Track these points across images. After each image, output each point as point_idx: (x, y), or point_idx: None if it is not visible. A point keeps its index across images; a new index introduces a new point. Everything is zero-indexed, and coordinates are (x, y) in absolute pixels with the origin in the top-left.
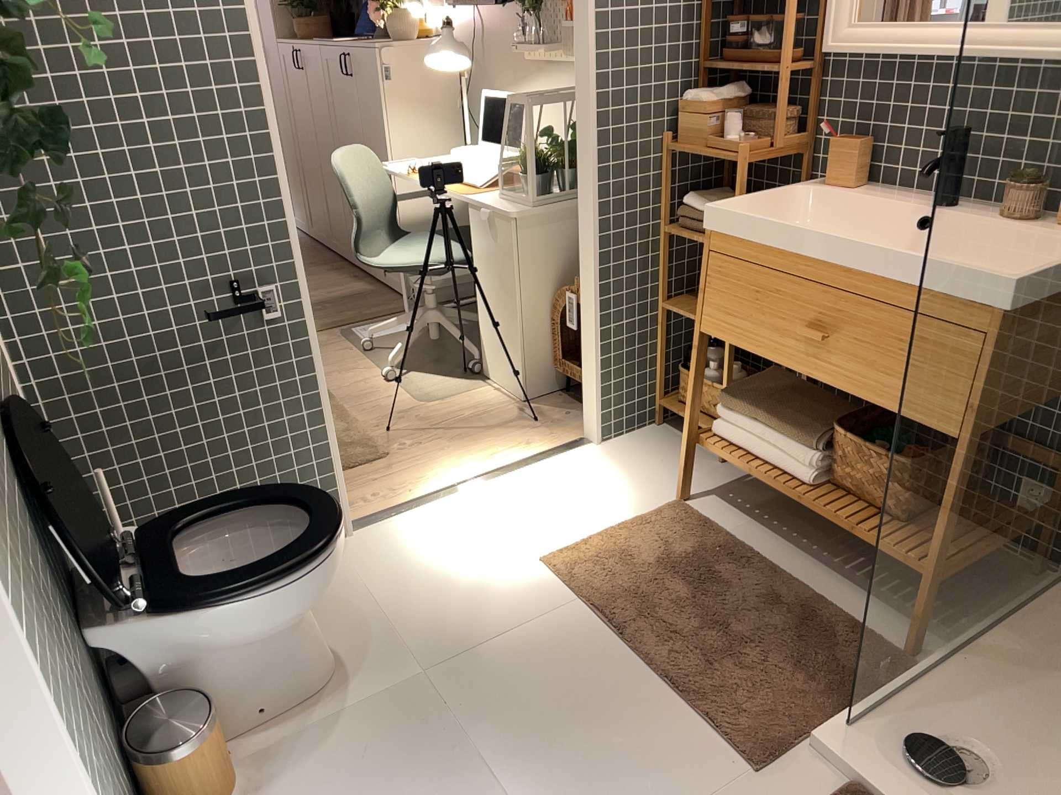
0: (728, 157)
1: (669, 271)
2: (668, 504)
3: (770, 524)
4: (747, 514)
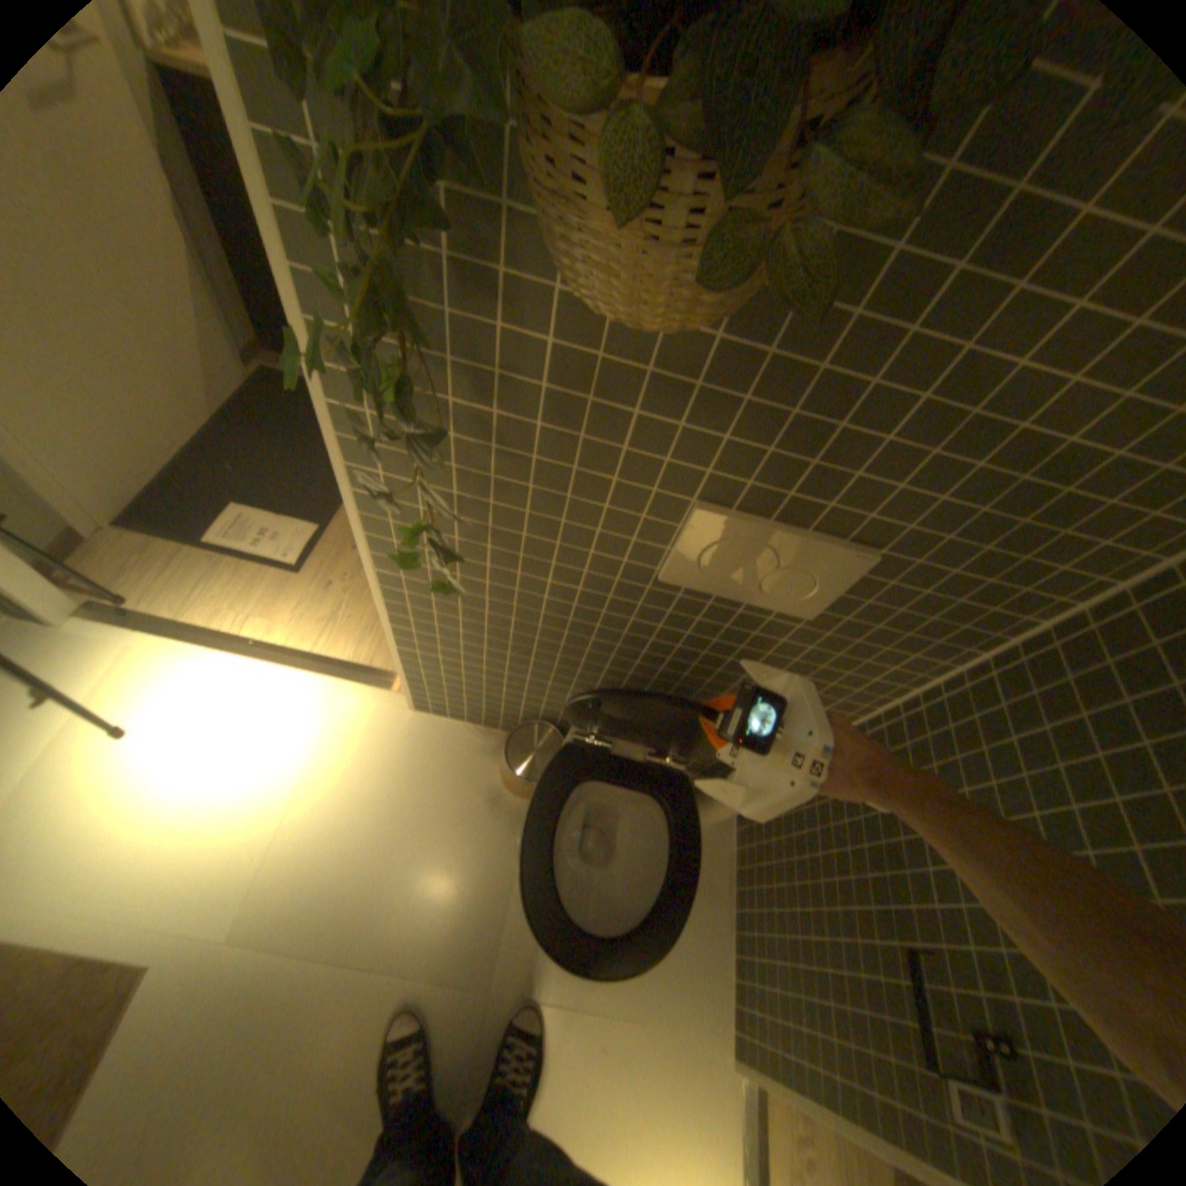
0: None
1: None
2: None
3: None
4: None
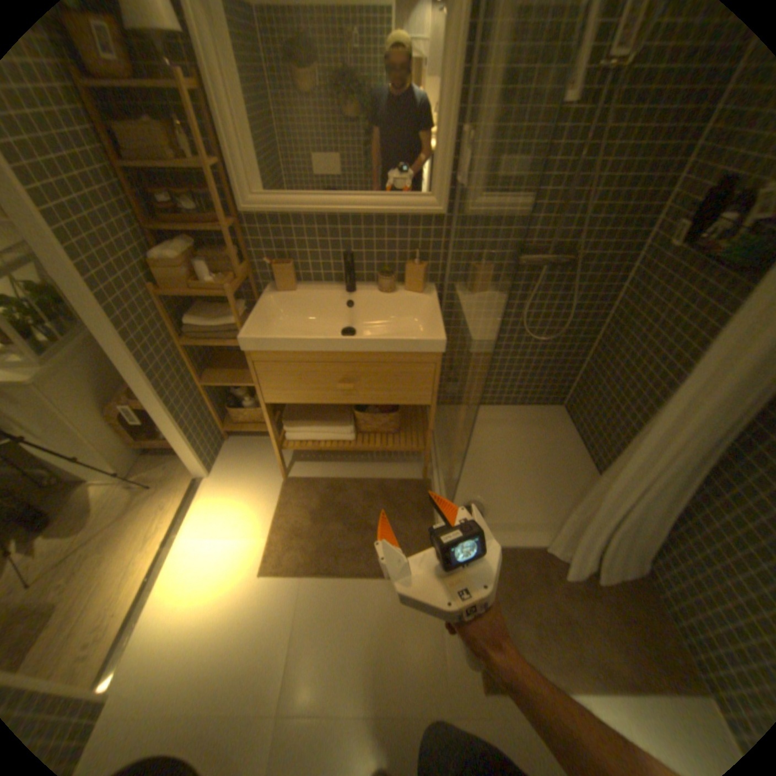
0: (215, 293)
1: (192, 364)
2: (284, 486)
3: (332, 459)
4: (320, 463)
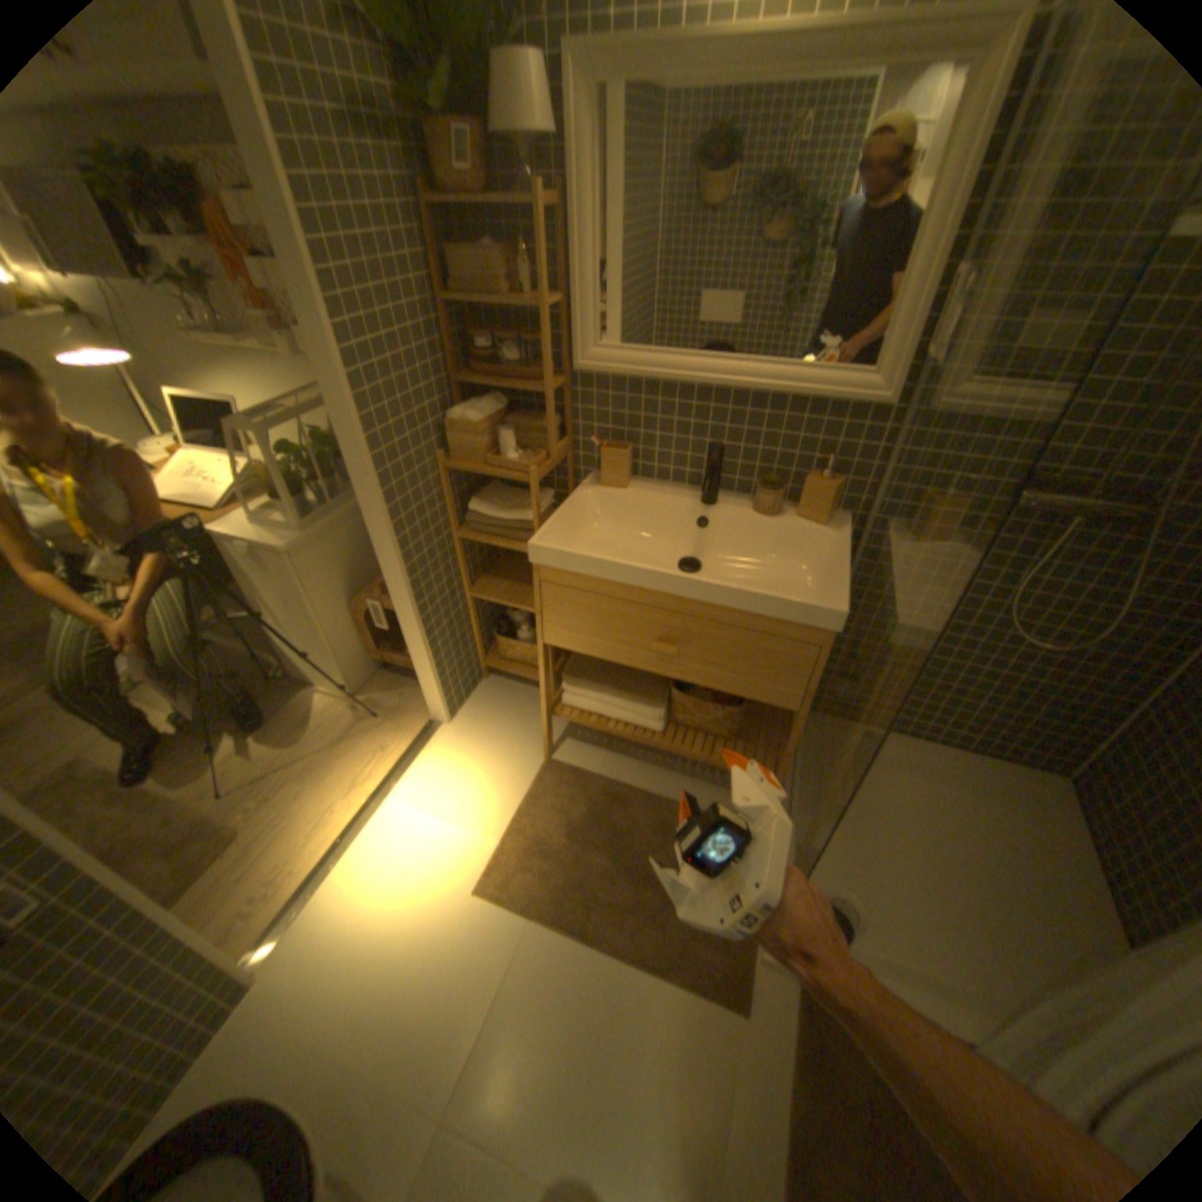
0: (516, 476)
1: (466, 565)
2: (542, 769)
3: (621, 751)
4: (602, 750)
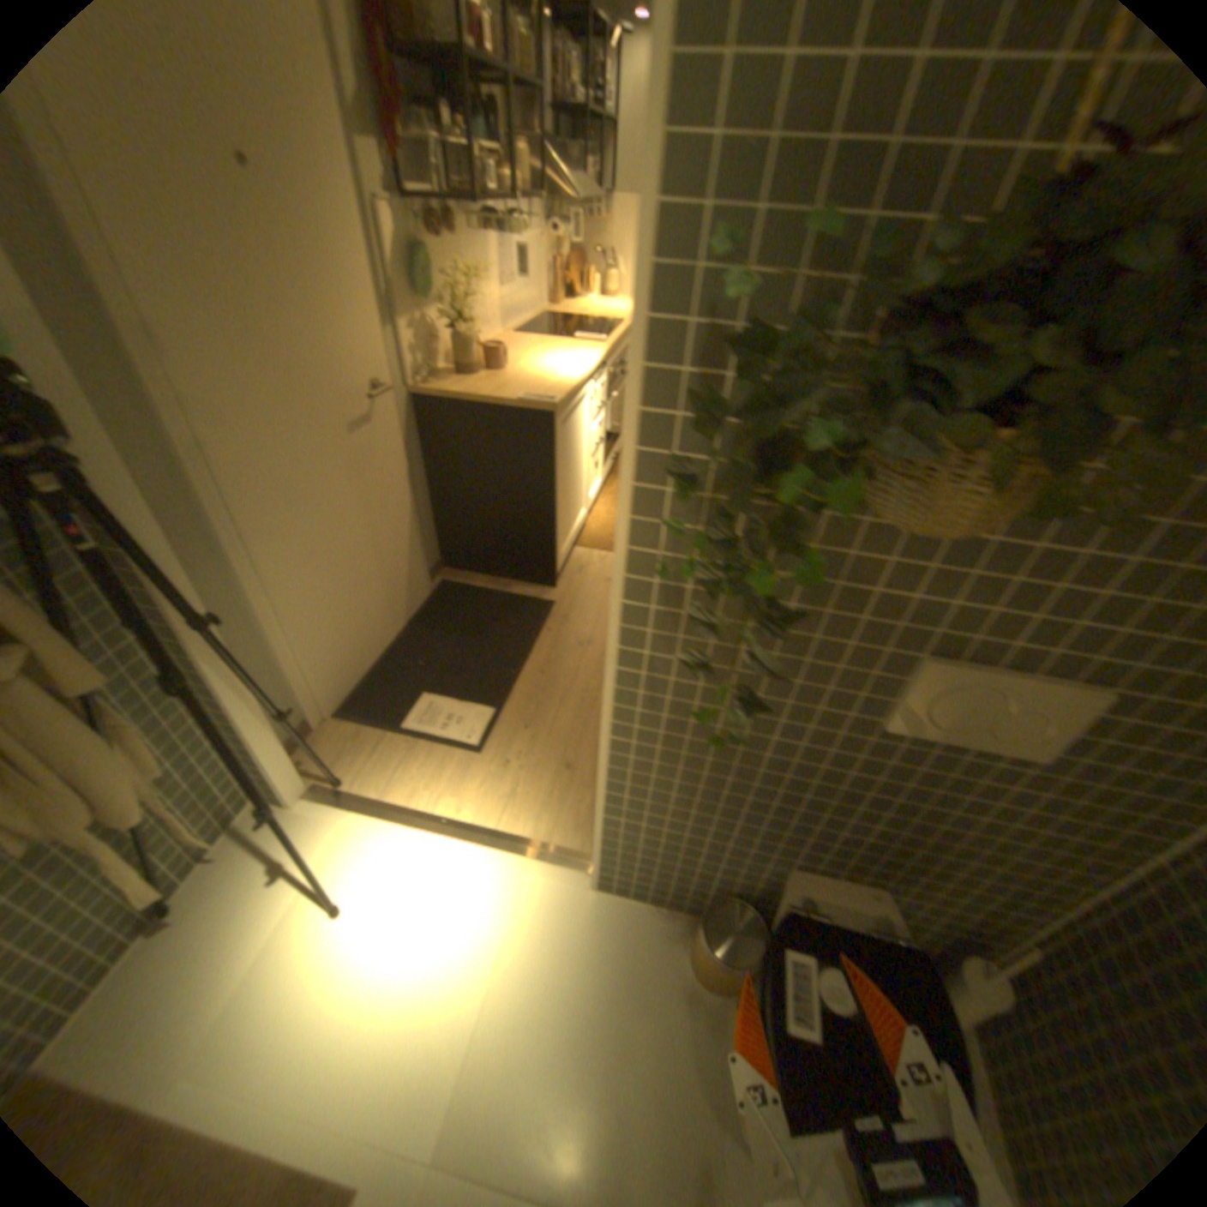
0: None
1: None
2: None
3: None
4: None
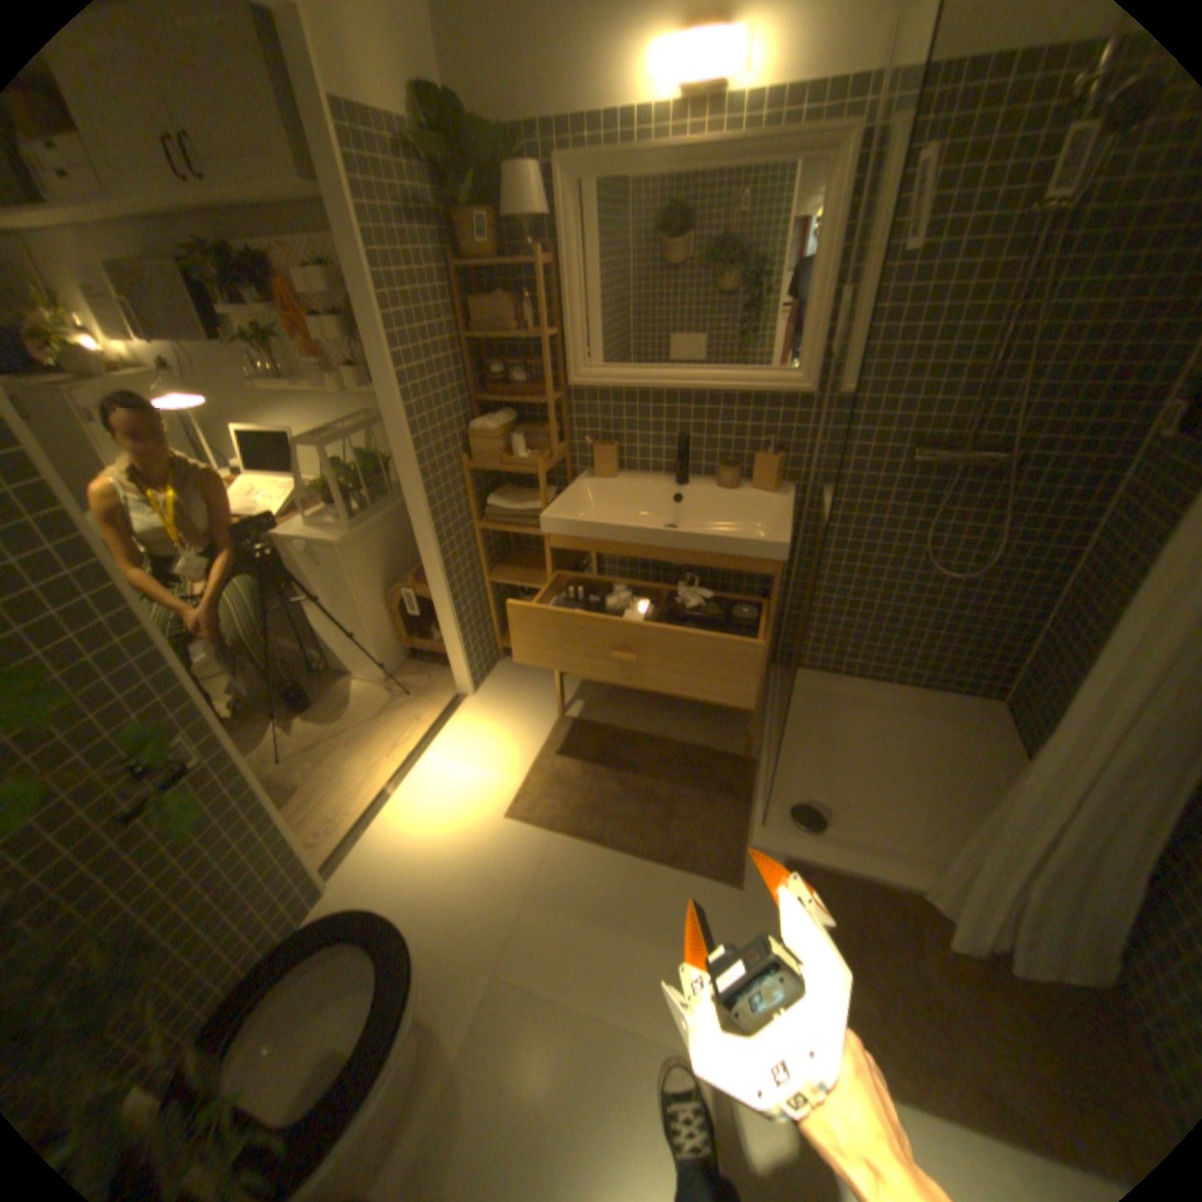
0: (526, 470)
1: (484, 554)
2: (556, 723)
3: (623, 706)
4: (607, 706)
